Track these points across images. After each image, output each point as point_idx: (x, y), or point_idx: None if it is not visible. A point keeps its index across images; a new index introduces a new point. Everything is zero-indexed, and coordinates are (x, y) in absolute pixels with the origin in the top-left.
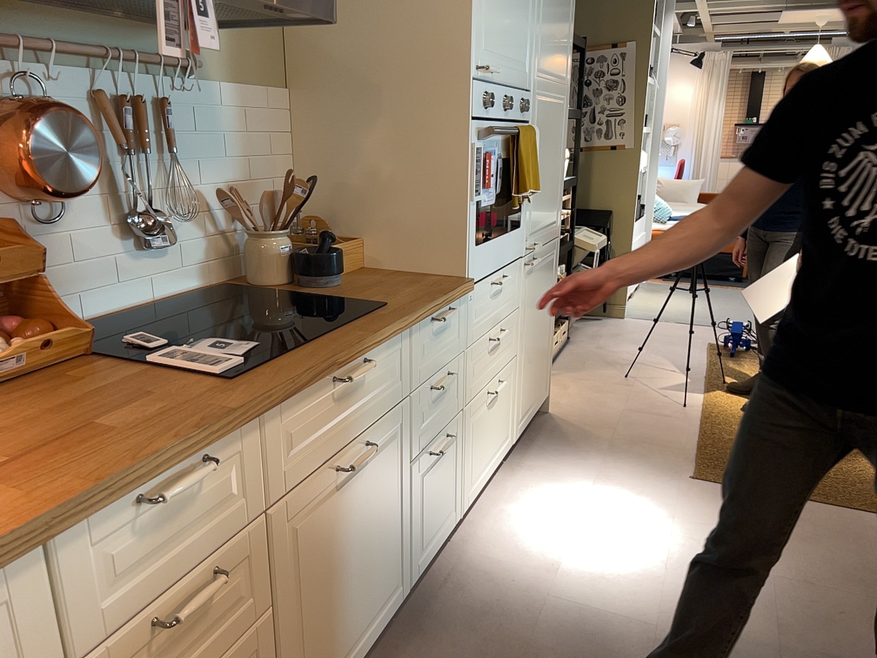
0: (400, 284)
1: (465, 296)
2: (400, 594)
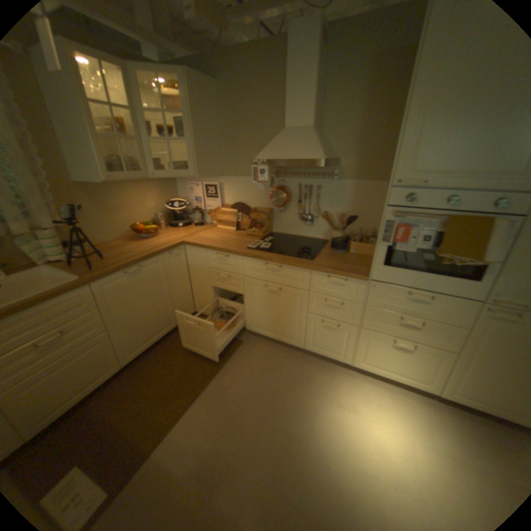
0: (345, 262)
1: (368, 282)
2: (297, 344)
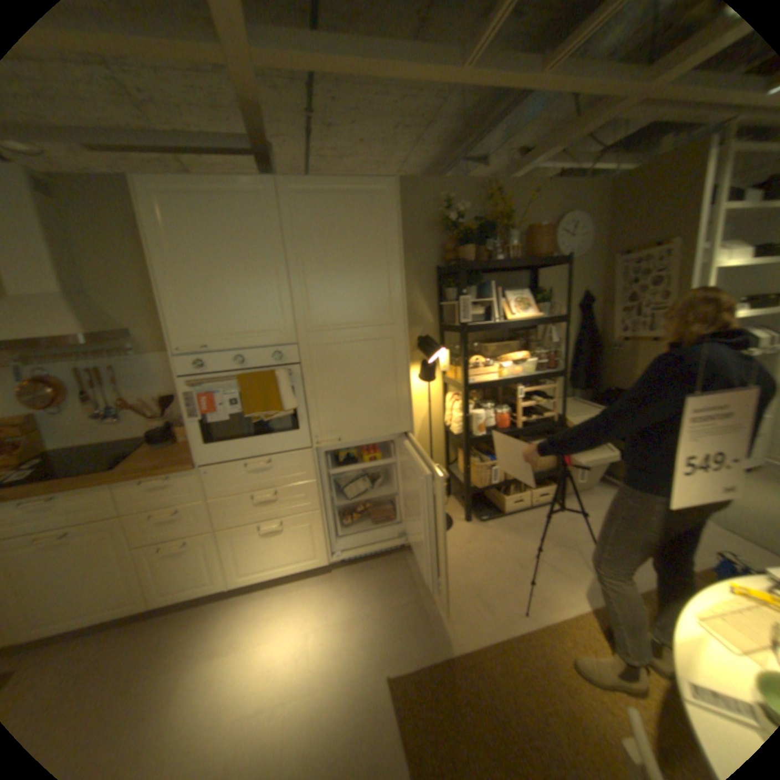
0: (167, 456)
1: (198, 471)
2: (136, 608)
